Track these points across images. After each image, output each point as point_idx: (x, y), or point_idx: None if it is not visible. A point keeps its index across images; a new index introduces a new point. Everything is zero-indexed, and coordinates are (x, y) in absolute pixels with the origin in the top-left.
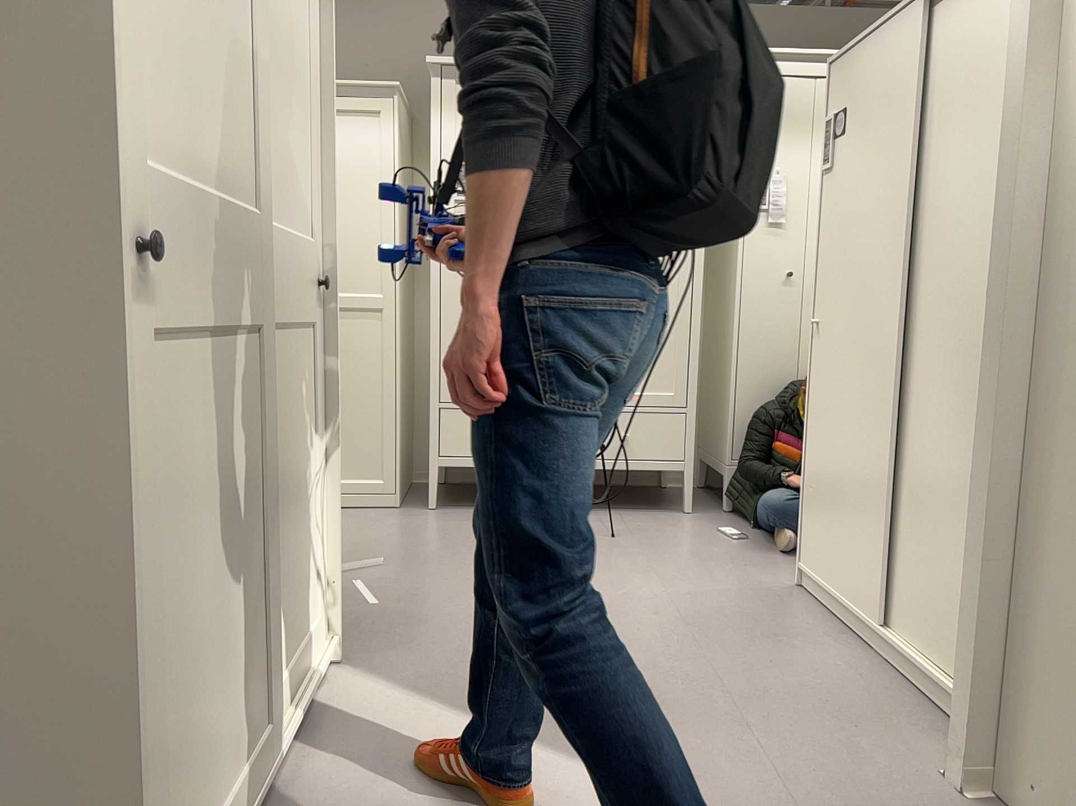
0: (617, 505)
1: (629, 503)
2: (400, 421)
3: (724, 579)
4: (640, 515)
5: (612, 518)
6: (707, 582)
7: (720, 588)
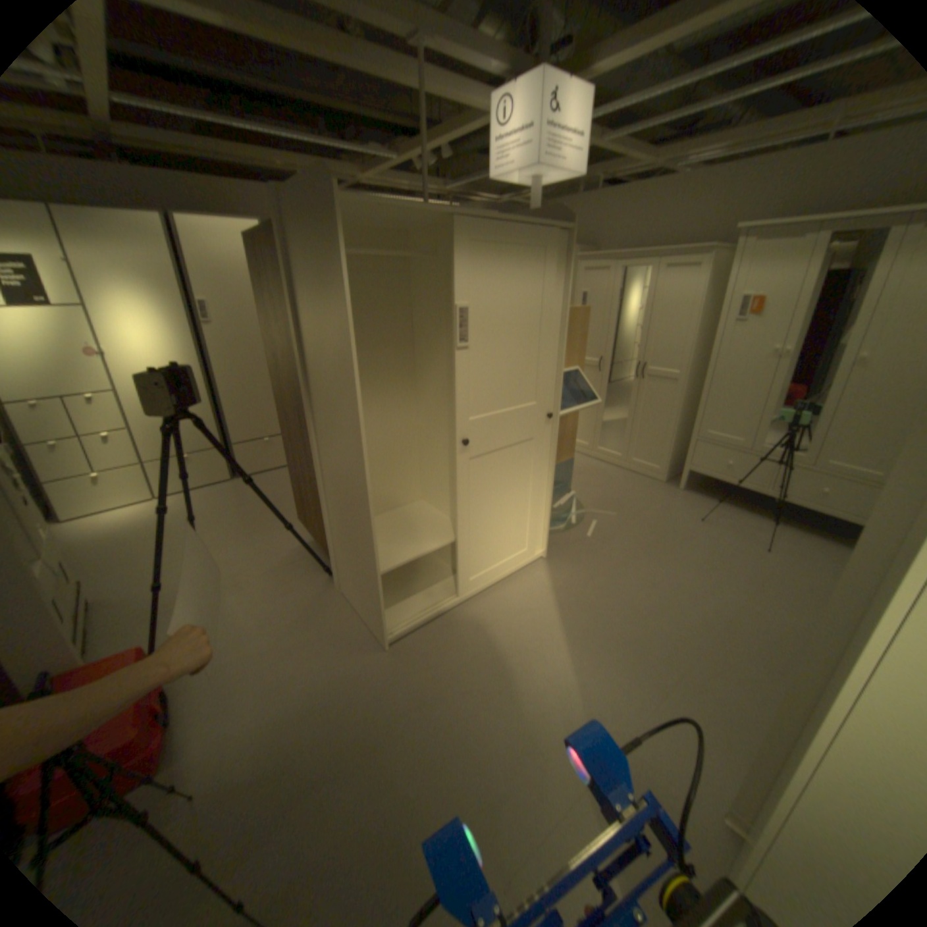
0: (813, 527)
1: (826, 530)
2: (677, 439)
3: (808, 615)
4: (819, 542)
5: (793, 536)
6: (791, 611)
7: (793, 619)
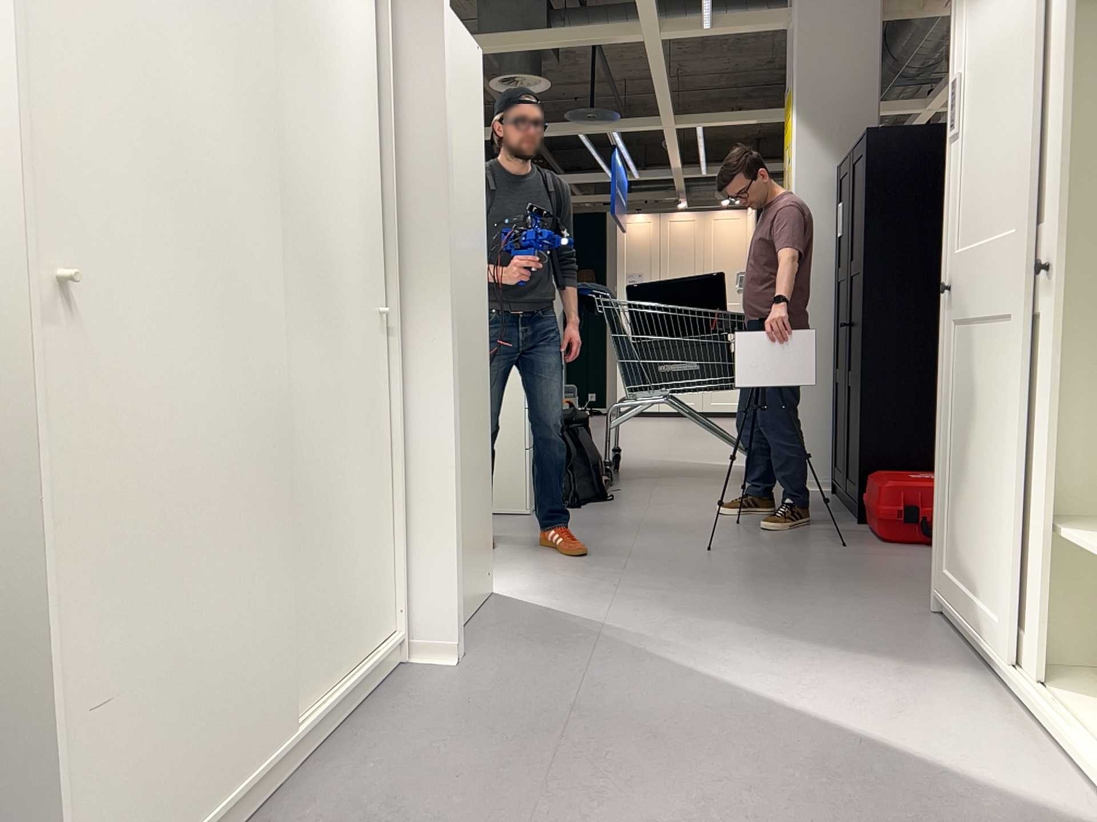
0: None
1: None
2: None
3: None
4: None
5: None
6: None
7: None
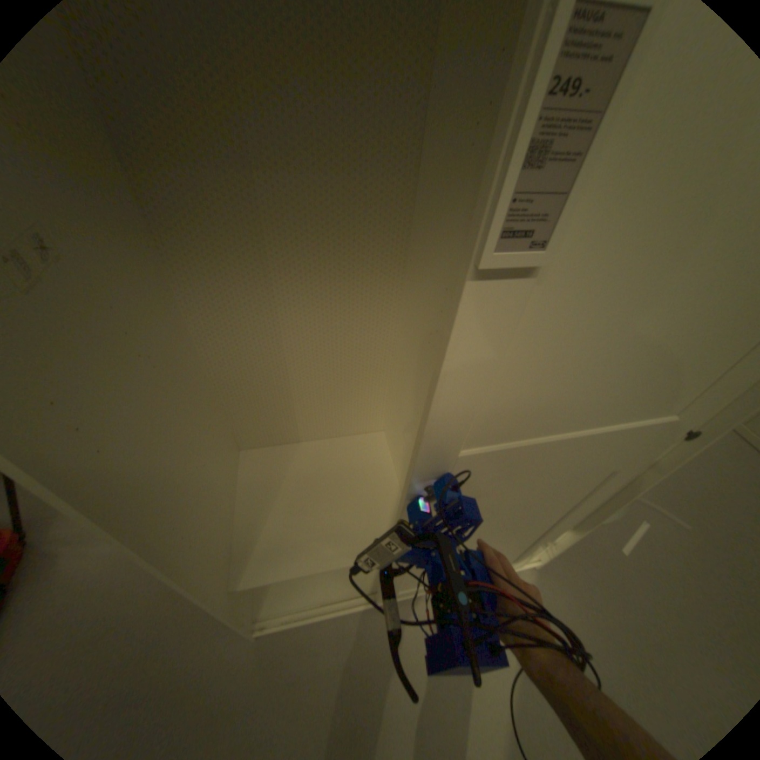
0: None
1: None
2: None
3: None
4: None
5: None
6: None
7: None
